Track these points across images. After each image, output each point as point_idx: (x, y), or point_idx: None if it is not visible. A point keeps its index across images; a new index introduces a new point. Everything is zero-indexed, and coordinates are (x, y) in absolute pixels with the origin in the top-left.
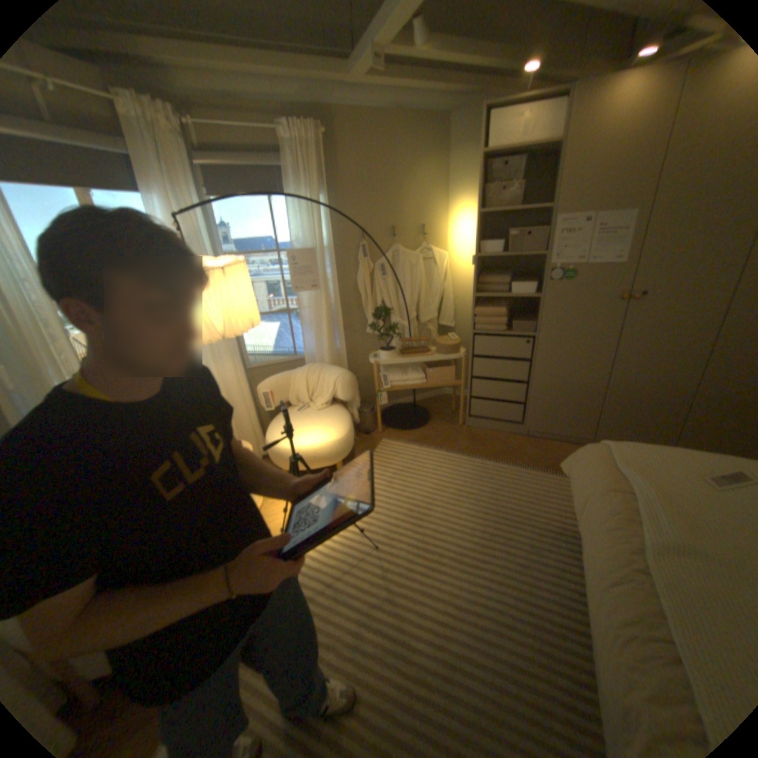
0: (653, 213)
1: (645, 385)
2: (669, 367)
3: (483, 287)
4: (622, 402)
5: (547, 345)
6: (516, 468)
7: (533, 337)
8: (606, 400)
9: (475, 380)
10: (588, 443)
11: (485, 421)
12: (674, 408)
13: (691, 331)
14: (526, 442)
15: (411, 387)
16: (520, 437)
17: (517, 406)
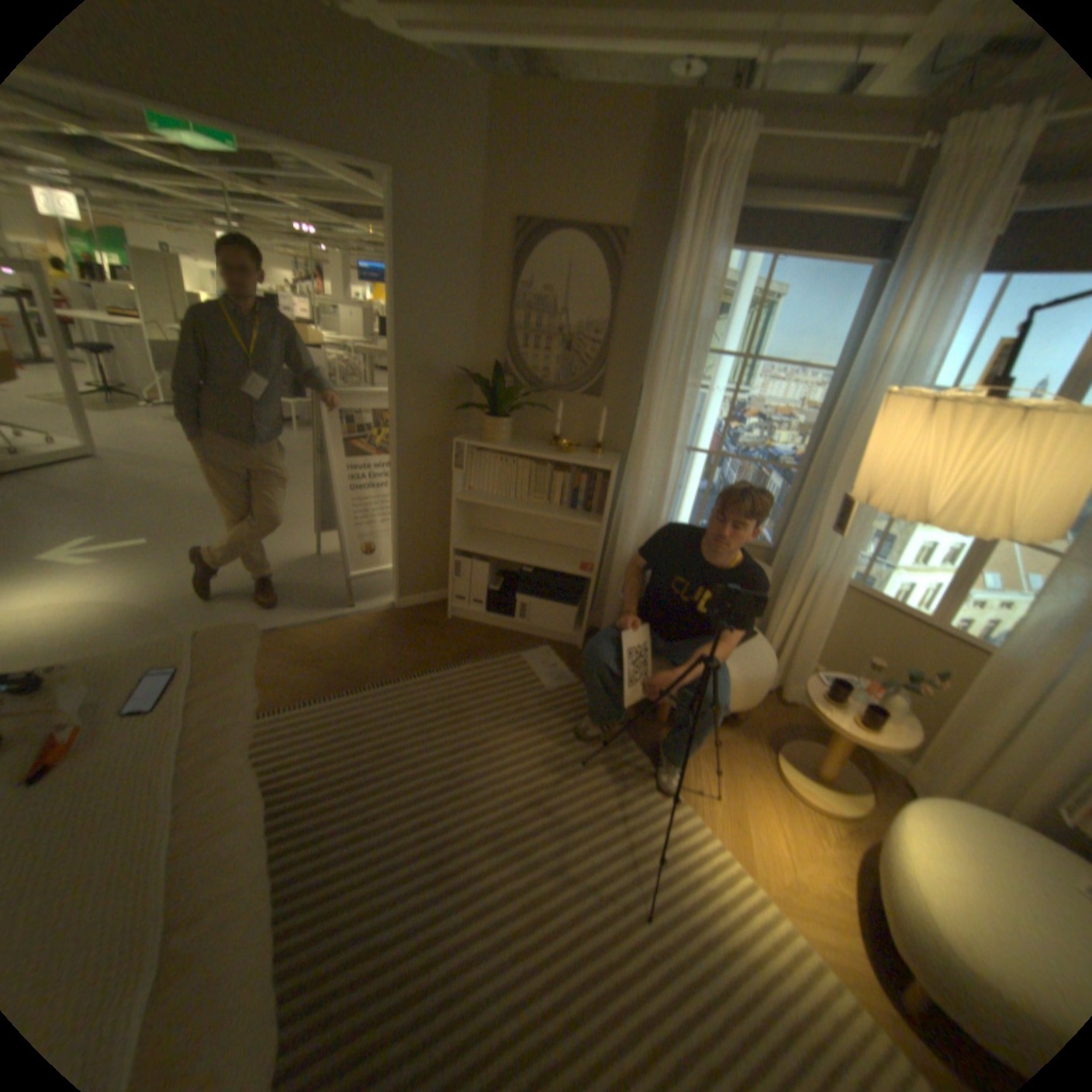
0: None
1: None
2: None
3: None
4: None
5: None
6: None
7: None
8: None
9: None
10: None
11: None
12: None
13: None
14: None
15: None
16: None
17: None
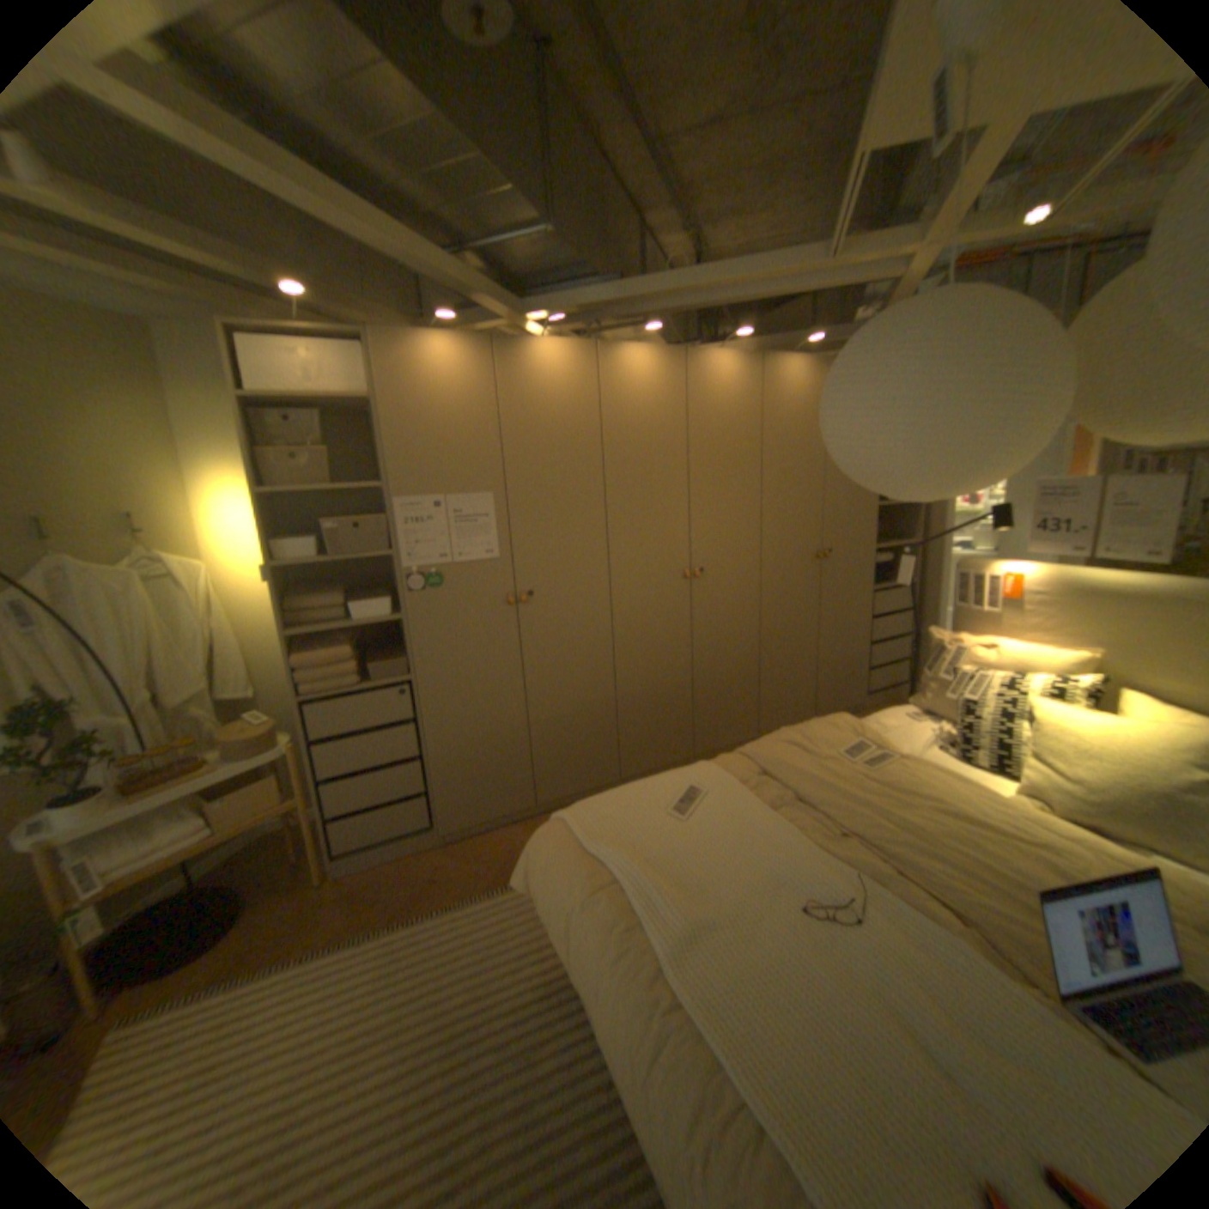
0: (509, 498)
1: (567, 708)
2: (582, 678)
3: (297, 617)
4: (551, 739)
5: (432, 690)
6: (445, 917)
7: (408, 683)
8: (532, 744)
9: (325, 787)
10: (529, 813)
11: (365, 854)
12: (603, 726)
13: (588, 630)
14: (446, 857)
15: (172, 861)
16: (434, 854)
17: (415, 803)
